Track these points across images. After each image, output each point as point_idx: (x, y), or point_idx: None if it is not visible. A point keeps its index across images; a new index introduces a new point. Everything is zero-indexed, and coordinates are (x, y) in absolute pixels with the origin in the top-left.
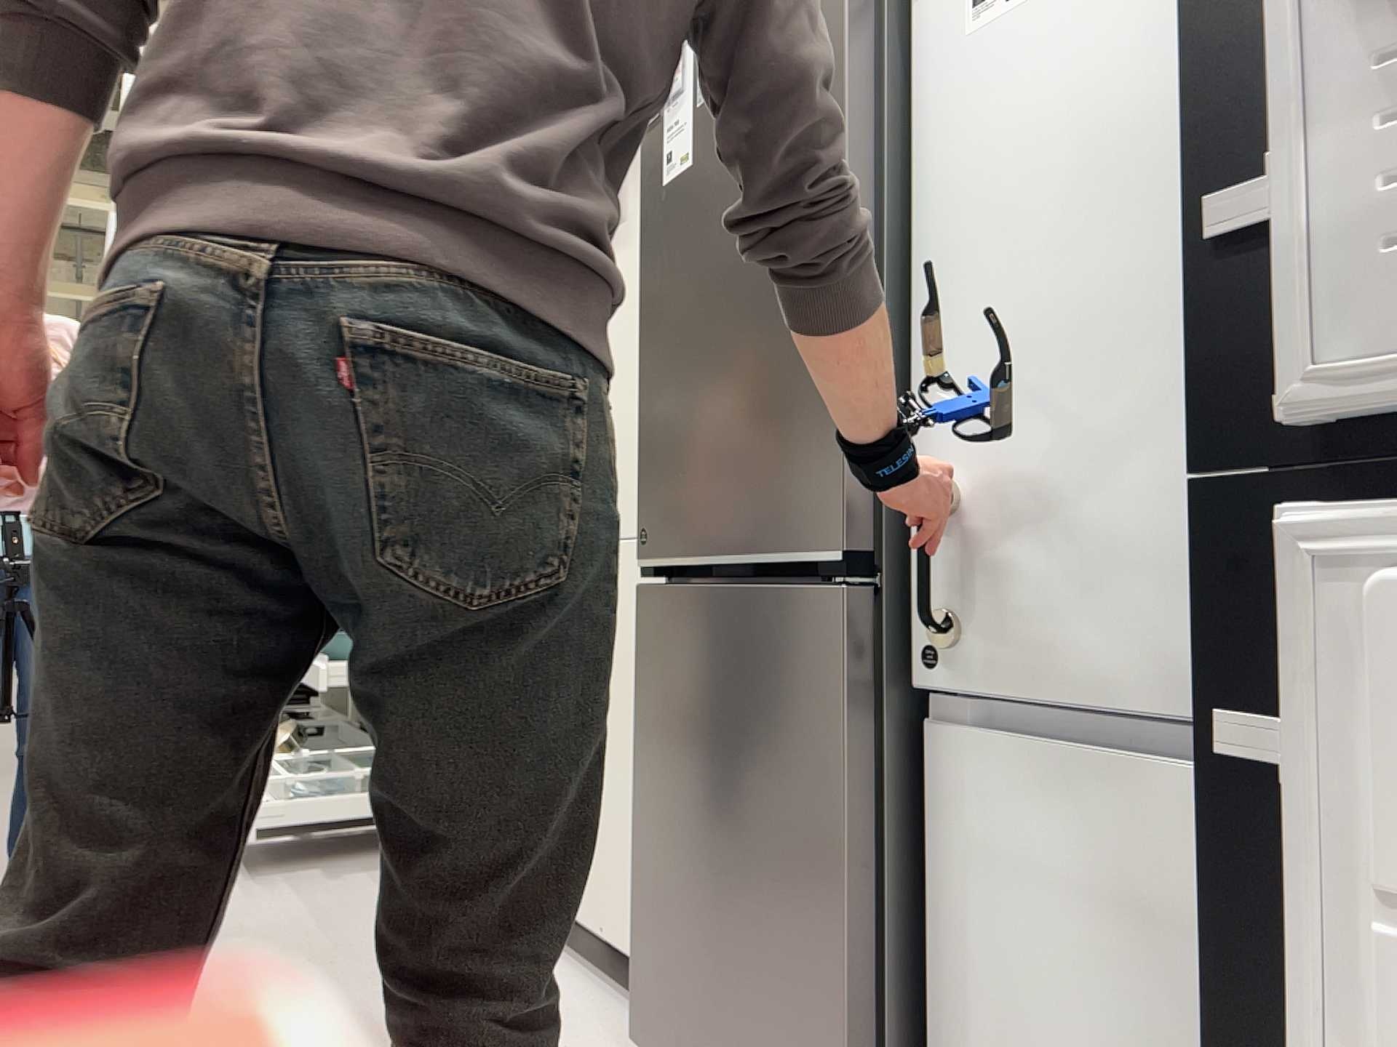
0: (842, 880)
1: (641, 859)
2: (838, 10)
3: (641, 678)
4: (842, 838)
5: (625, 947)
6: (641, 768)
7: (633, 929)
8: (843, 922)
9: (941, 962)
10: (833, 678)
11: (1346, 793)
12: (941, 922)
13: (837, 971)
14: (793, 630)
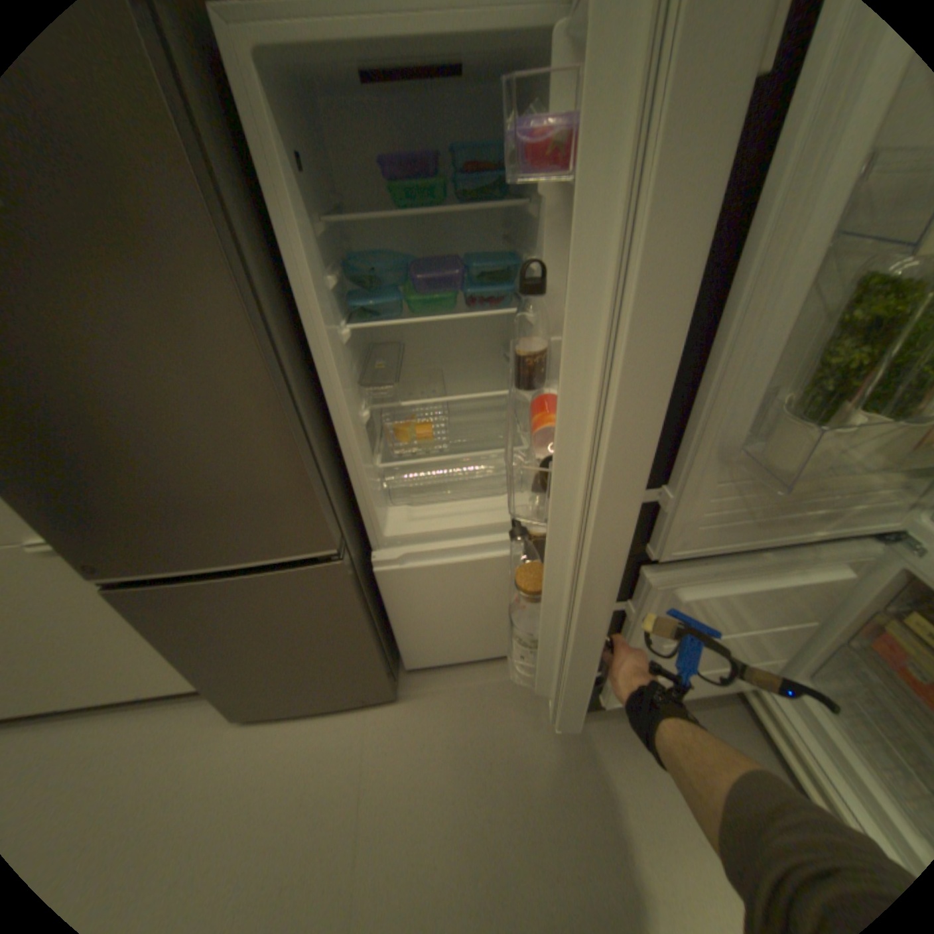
0: (364, 637)
1: (195, 677)
2: (186, 196)
3: (141, 623)
4: (360, 628)
5: (162, 691)
6: (170, 653)
7: (166, 684)
8: (367, 645)
9: (391, 622)
10: (338, 588)
11: (637, 617)
12: (389, 613)
13: (367, 656)
14: (300, 580)
